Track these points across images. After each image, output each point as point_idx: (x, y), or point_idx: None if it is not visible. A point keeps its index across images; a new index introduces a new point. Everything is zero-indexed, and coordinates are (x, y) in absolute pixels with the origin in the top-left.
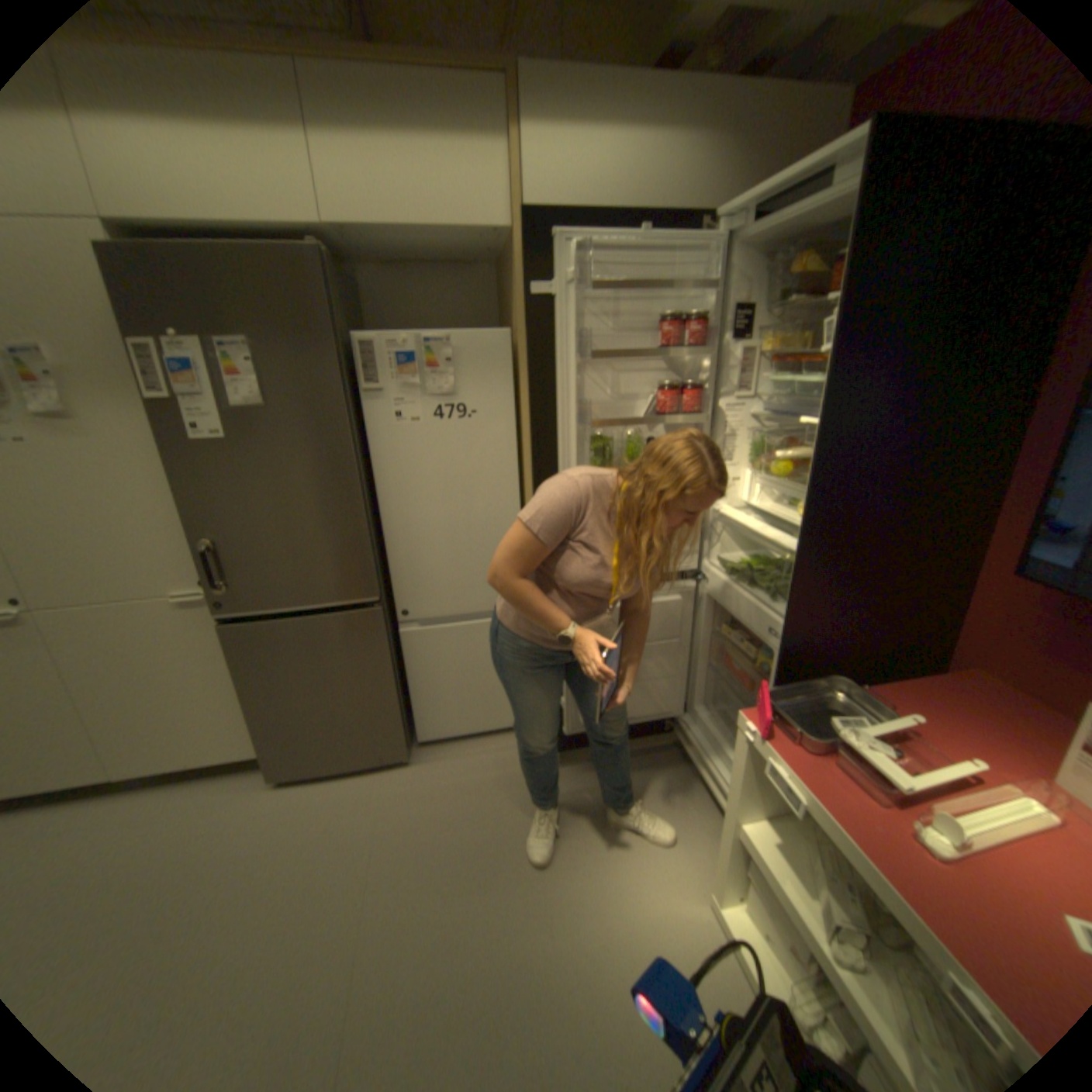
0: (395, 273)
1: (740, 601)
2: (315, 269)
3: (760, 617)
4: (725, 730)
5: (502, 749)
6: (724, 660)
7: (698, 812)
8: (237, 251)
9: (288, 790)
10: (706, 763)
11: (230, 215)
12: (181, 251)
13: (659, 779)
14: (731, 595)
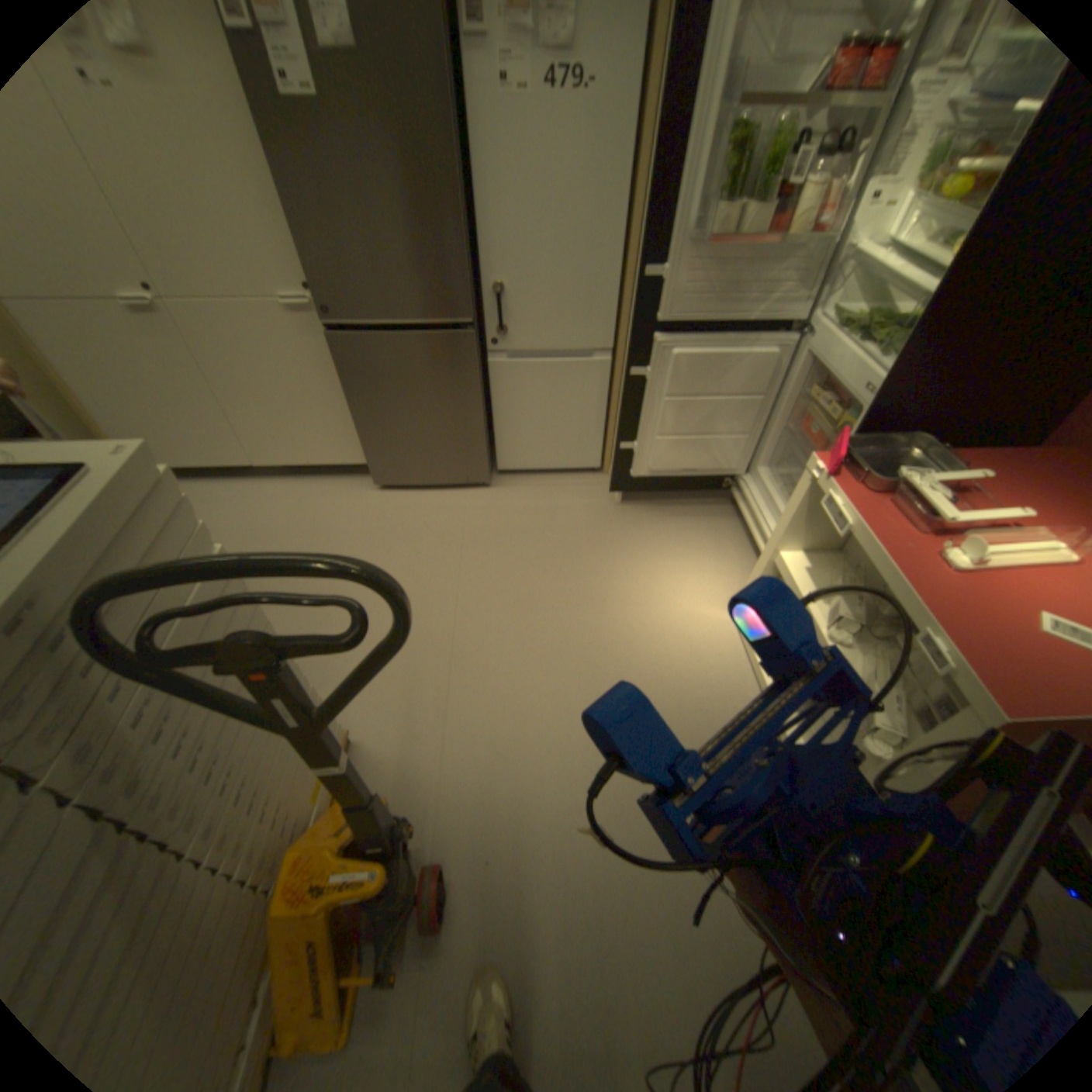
0: None
1: (846, 354)
2: None
3: (863, 370)
4: (783, 489)
5: (571, 485)
6: (803, 424)
7: (737, 552)
8: None
9: (393, 492)
10: (756, 514)
11: None
12: None
13: (708, 524)
14: (838, 347)
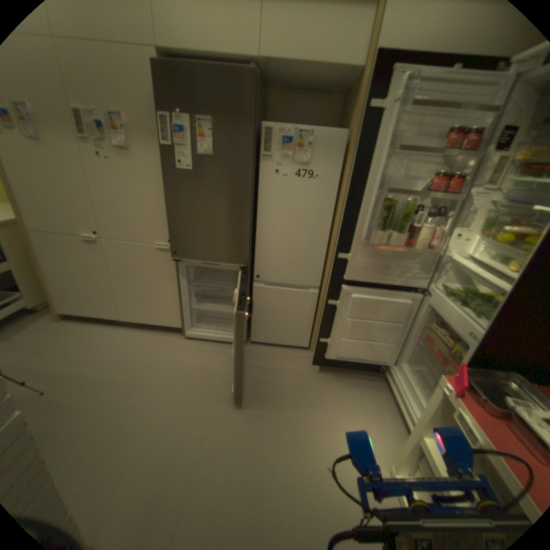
0: (288, 94)
1: (452, 312)
2: (251, 82)
3: (465, 324)
4: (418, 380)
5: (291, 355)
6: (427, 342)
7: (391, 419)
8: (214, 68)
9: (190, 346)
10: (402, 395)
11: (214, 49)
12: (188, 66)
13: (372, 395)
14: (447, 307)
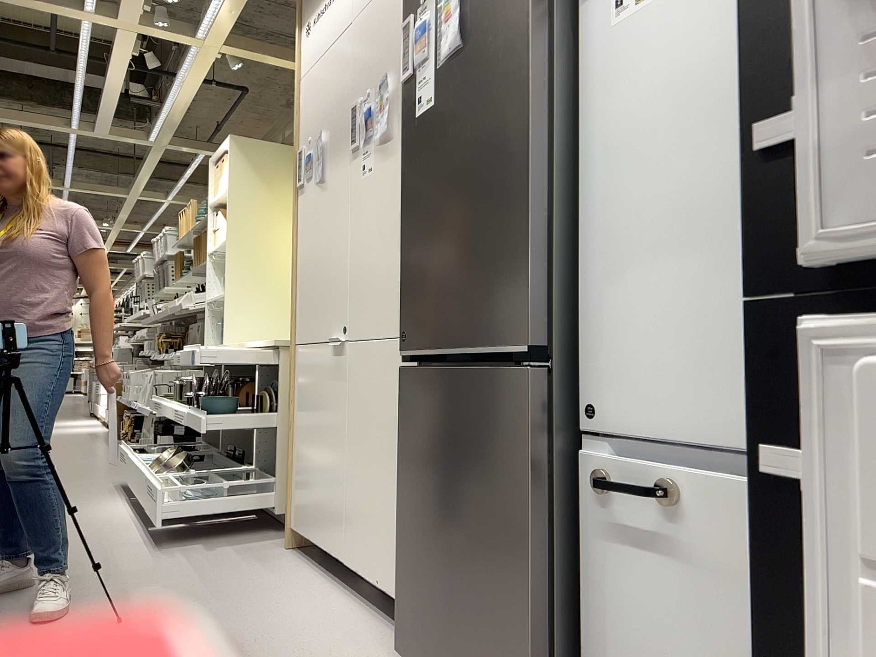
0: None
1: None
2: None
3: None
4: None
5: None
6: None
7: None
8: None
9: None
10: None
11: None
12: None
13: None
14: None
